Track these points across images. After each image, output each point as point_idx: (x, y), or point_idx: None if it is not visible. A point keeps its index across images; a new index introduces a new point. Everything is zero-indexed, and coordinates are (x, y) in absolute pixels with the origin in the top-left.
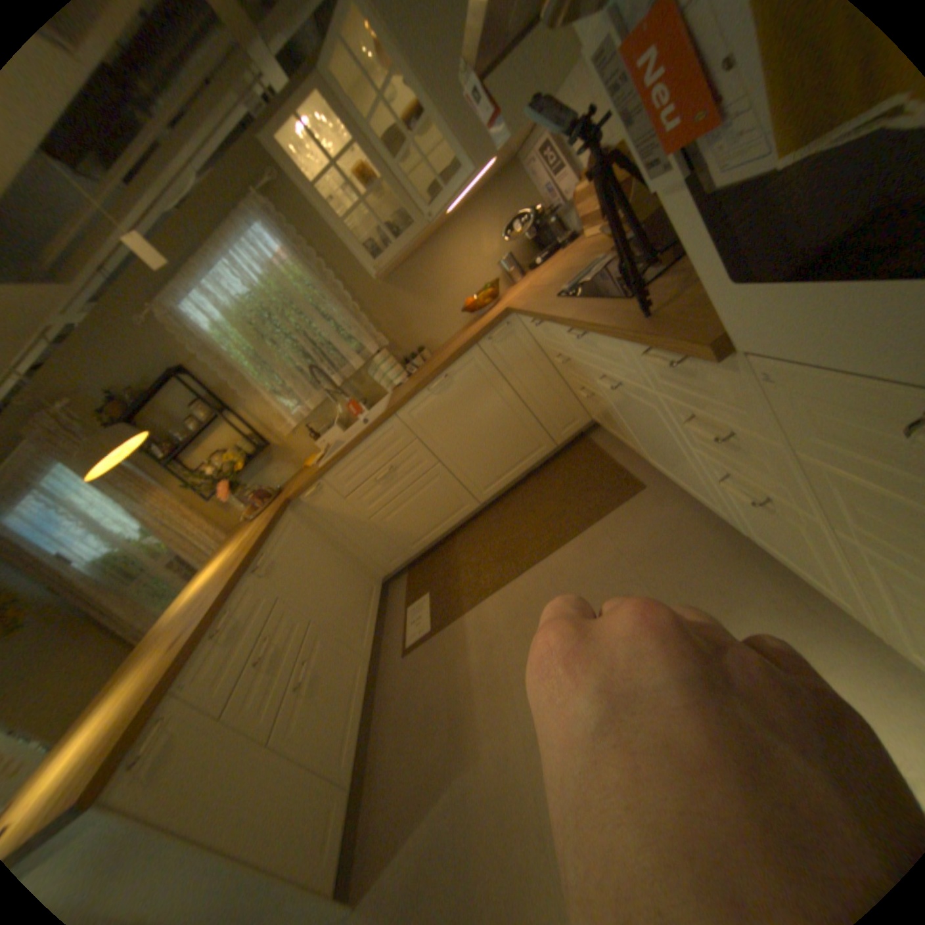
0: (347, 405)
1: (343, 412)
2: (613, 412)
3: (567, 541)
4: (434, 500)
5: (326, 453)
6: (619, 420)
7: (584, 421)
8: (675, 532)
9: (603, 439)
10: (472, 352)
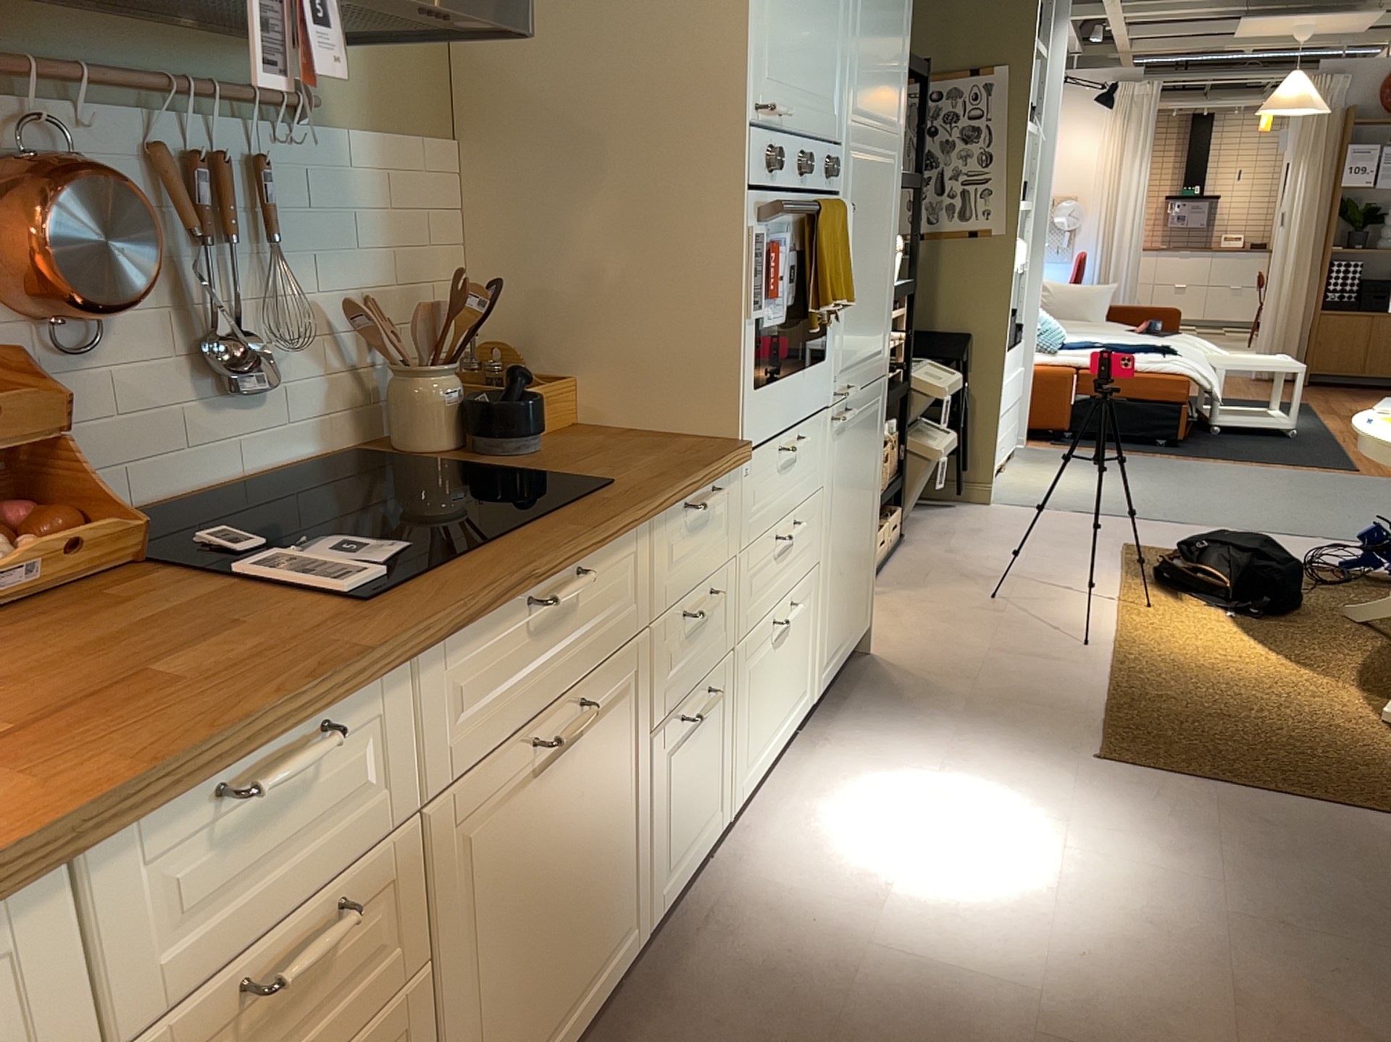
0: None
1: None
2: None
3: None
4: None
5: None
6: None
7: None
8: None
9: None
10: None
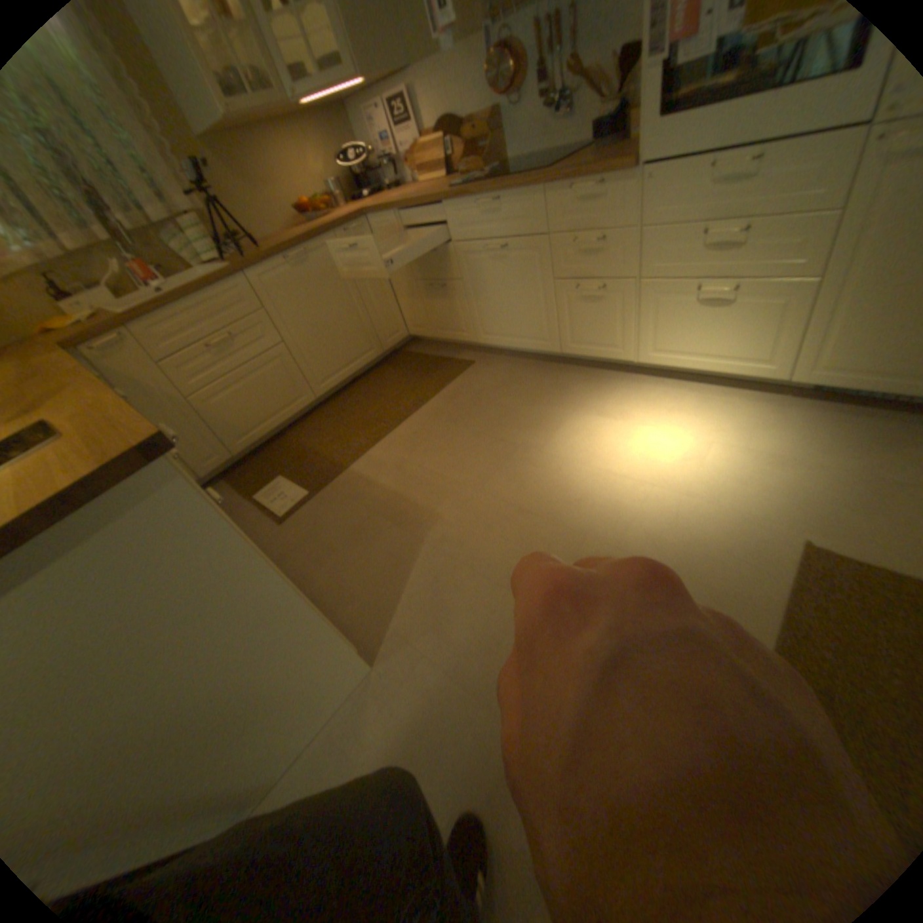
0: (123, 262)
1: (113, 270)
2: (458, 298)
3: (427, 399)
4: (268, 385)
5: (93, 311)
6: (460, 306)
7: (401, 334)
8: (508, 373)
9: (417, 349)
10: (326, 234)
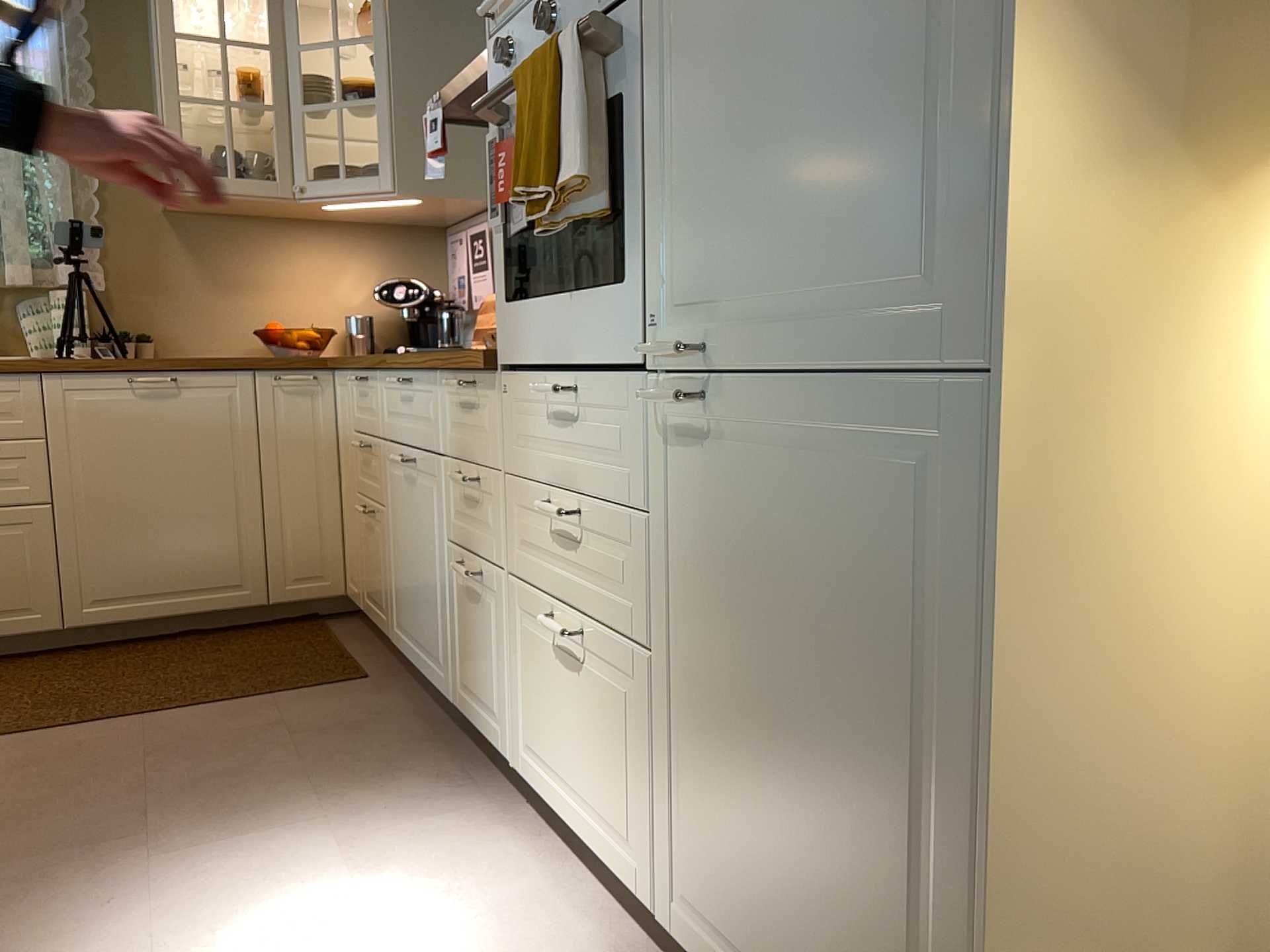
0: None
1: None
2: (382, 545)
3: (199, 705)
4: None
5: None
6: (383, 562)
7: (328, 589)
8: (371, 718)
9: (341, 628)
10: (236, 376)
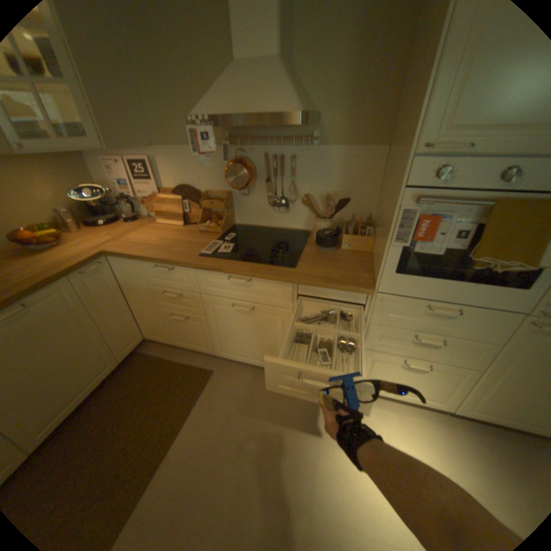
0: None
1: None
2: (200, 327)
3: (177, 432)
4: None
5: None
6: (202, 332)
7: (138, 341)
8: (249, 389)
9: (153, 351)
10: (58, 283)
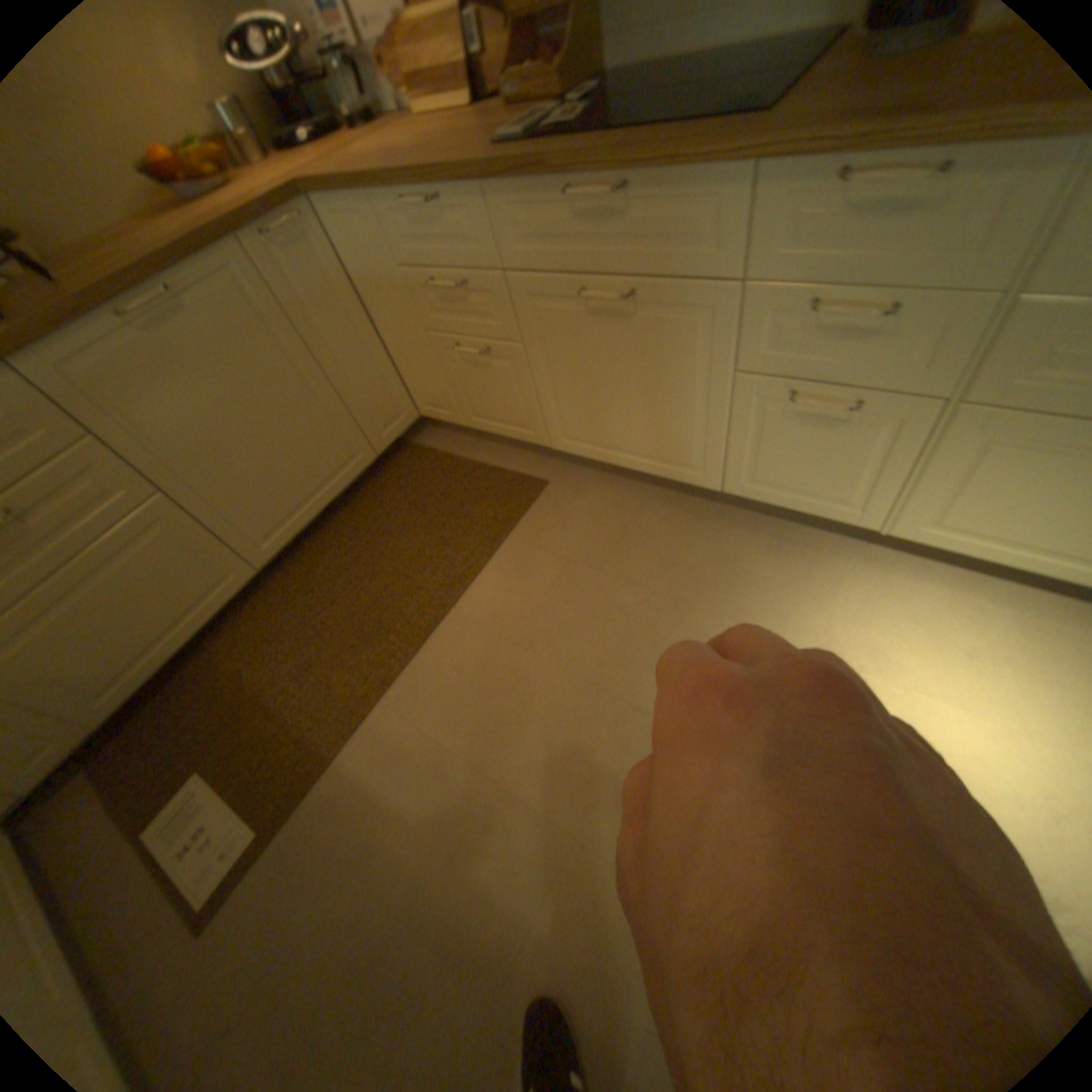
0: None
1: None
2: (516, 376)
3: (474, 576)
4: (145, 581)
5: None
6: (521, 390)
7: (408, 418)
8: (619, 520)
9: (438, 442)
10: (221, 248)
